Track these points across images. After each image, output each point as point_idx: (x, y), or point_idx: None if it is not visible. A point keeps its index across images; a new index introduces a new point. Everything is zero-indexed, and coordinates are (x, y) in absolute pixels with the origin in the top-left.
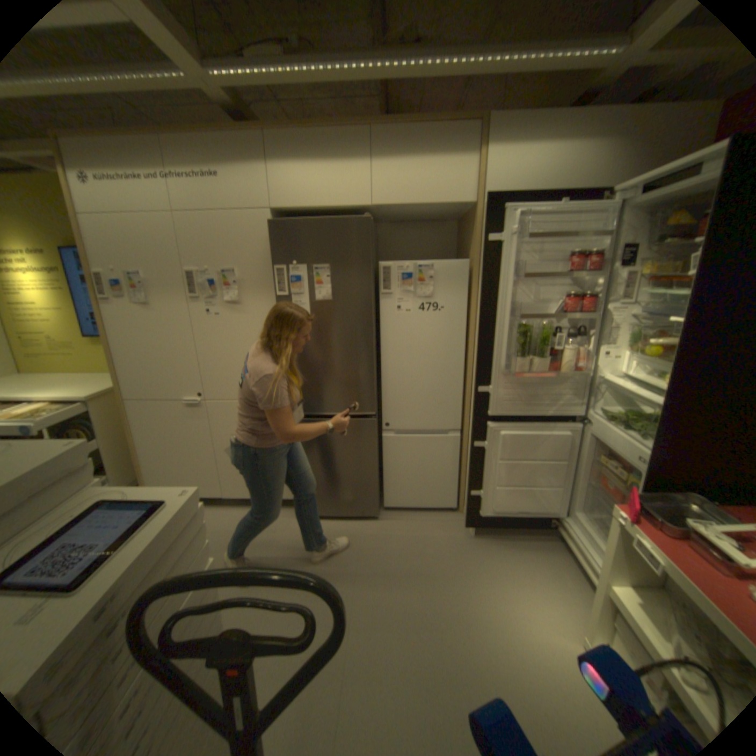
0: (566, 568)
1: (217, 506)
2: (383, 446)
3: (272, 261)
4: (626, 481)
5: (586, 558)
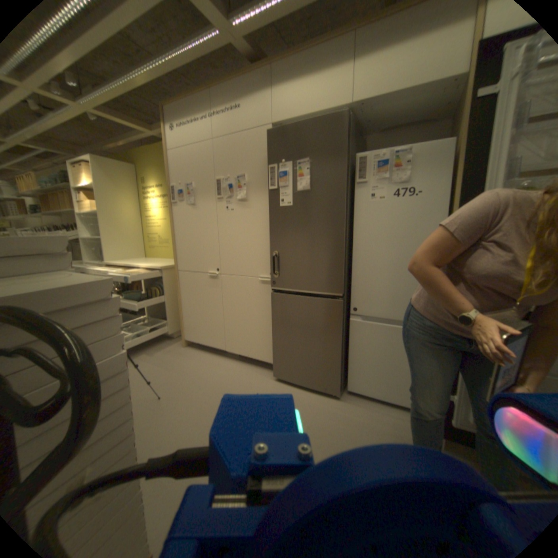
0: None
1: (222, 356)
2: (350, 329)
3: (269, 164)
4: None
5: None
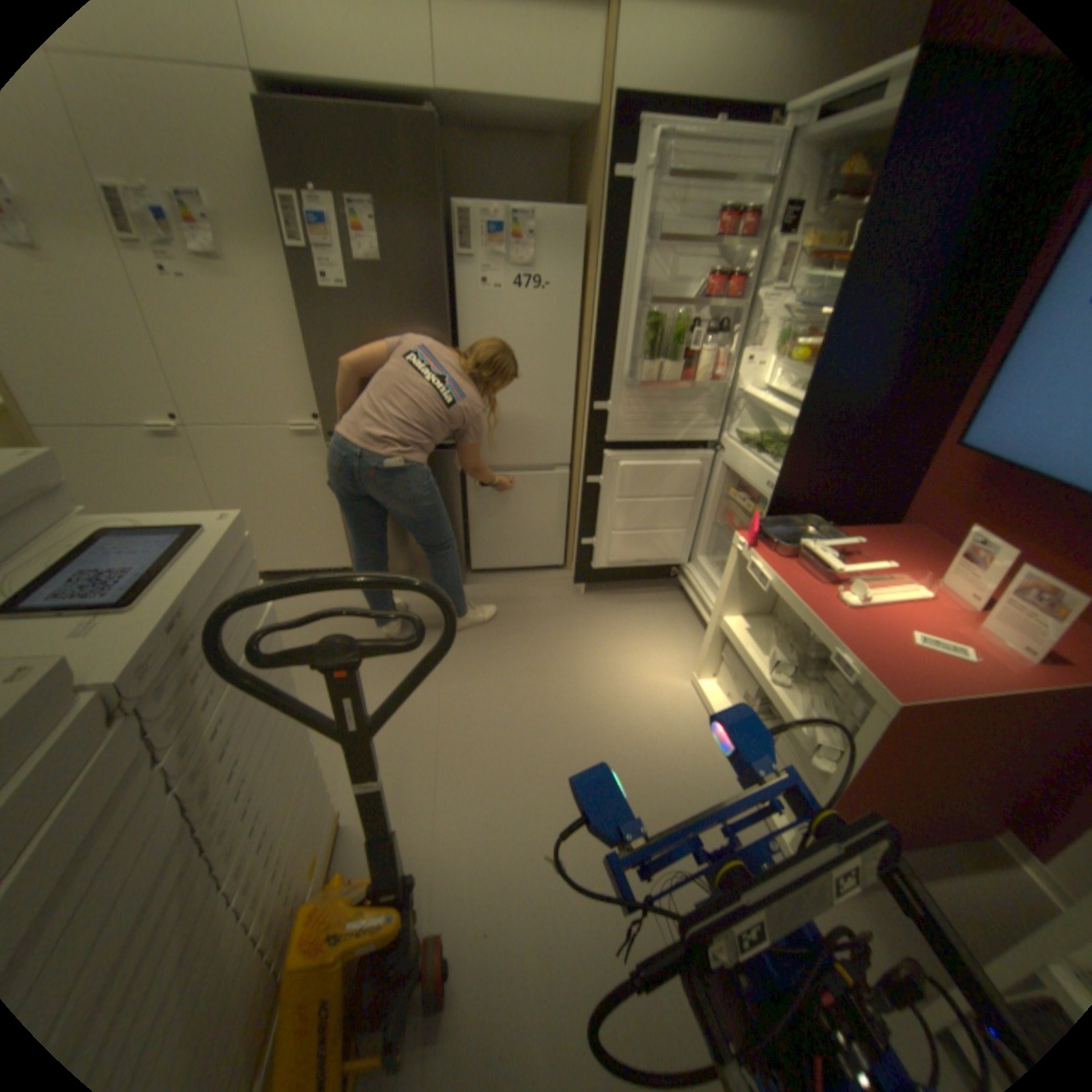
0: (682, 616)
1: None
2: (469, 489)
3: (268, 182)
4: (753, 514)
5: (704, 602)
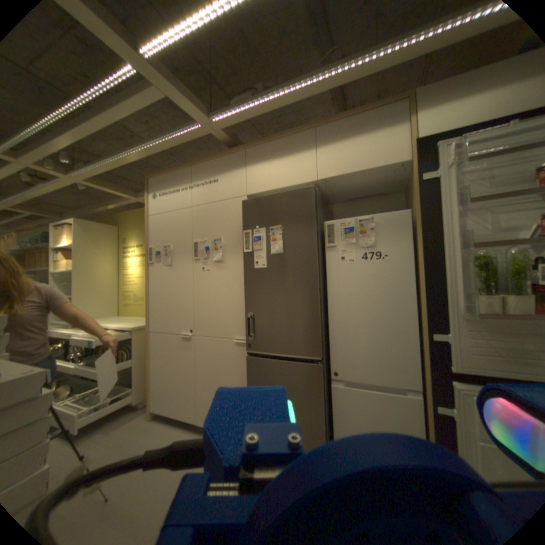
0: None
1: (192, 432)
2: (333, 397)
3: (245, 230)
4: None
5: None
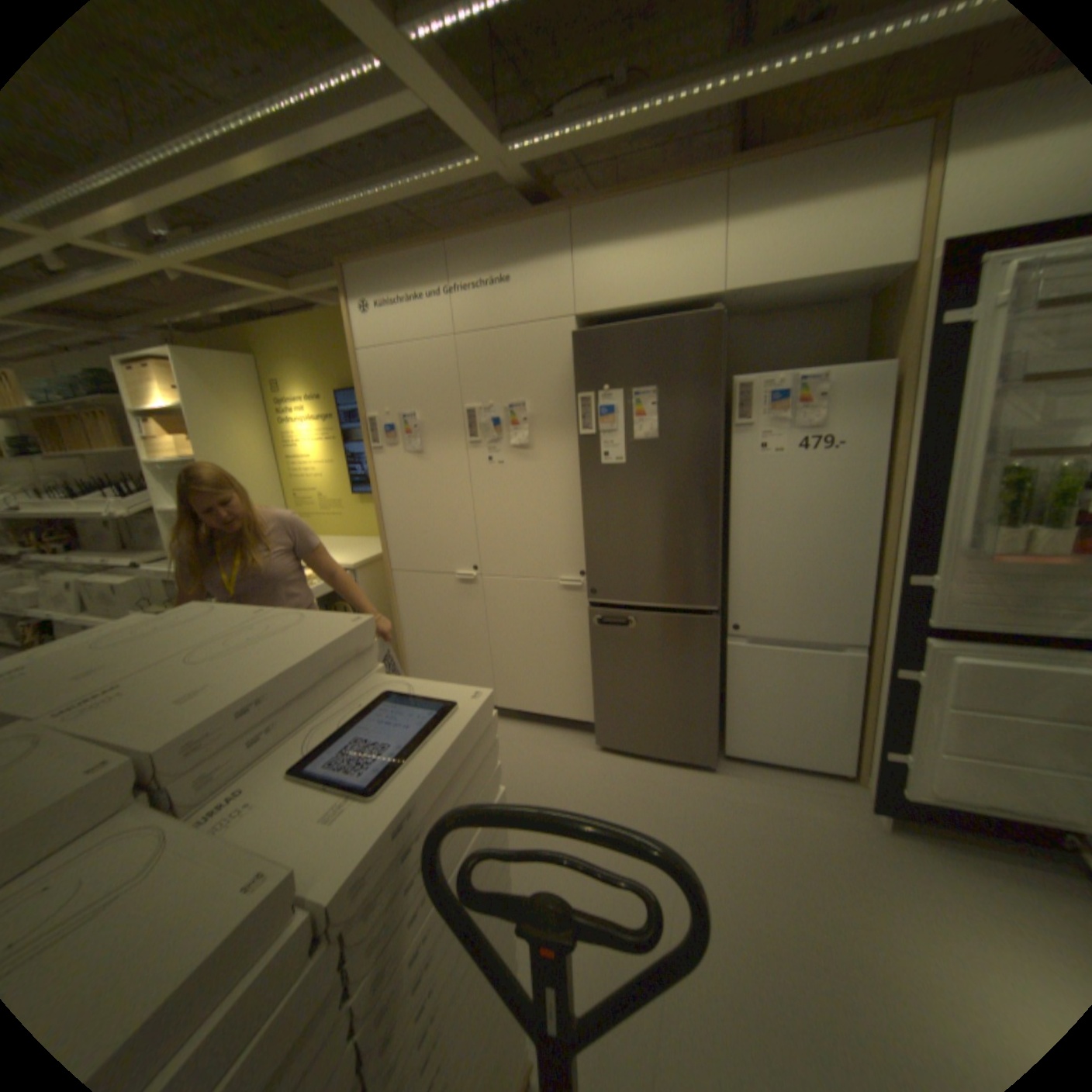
0: None
1: None
2: (729, 660)
3: (574, 388)
4: None
5: None
